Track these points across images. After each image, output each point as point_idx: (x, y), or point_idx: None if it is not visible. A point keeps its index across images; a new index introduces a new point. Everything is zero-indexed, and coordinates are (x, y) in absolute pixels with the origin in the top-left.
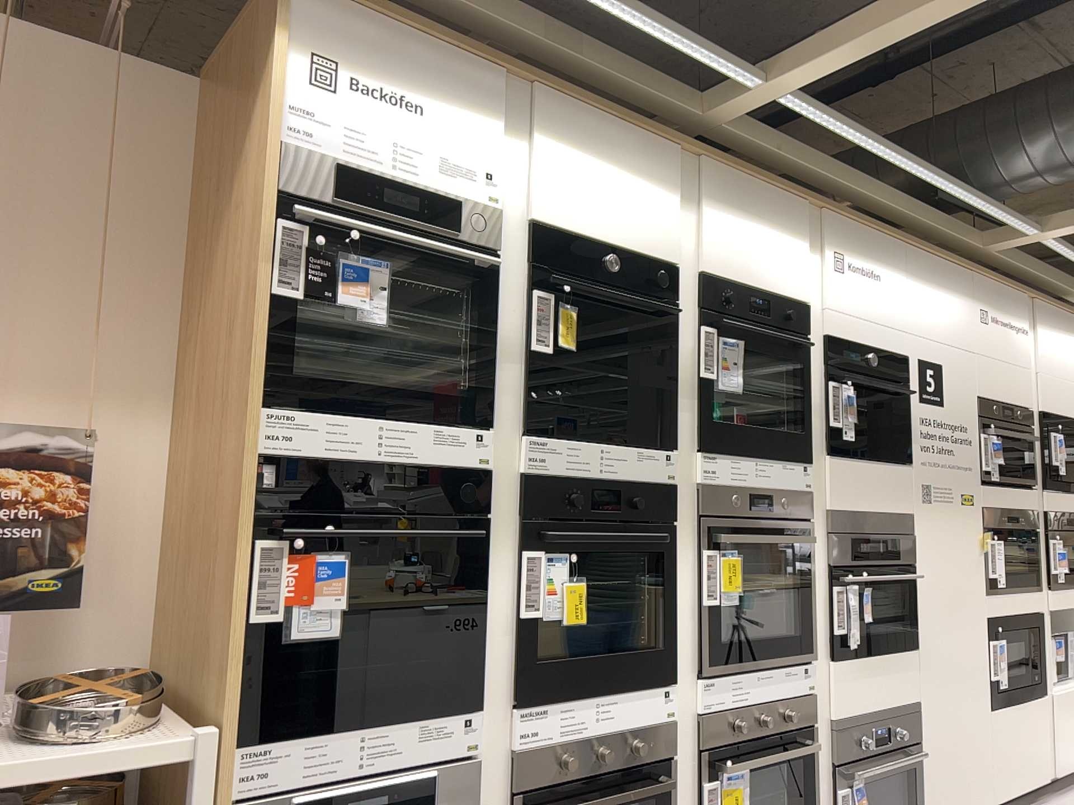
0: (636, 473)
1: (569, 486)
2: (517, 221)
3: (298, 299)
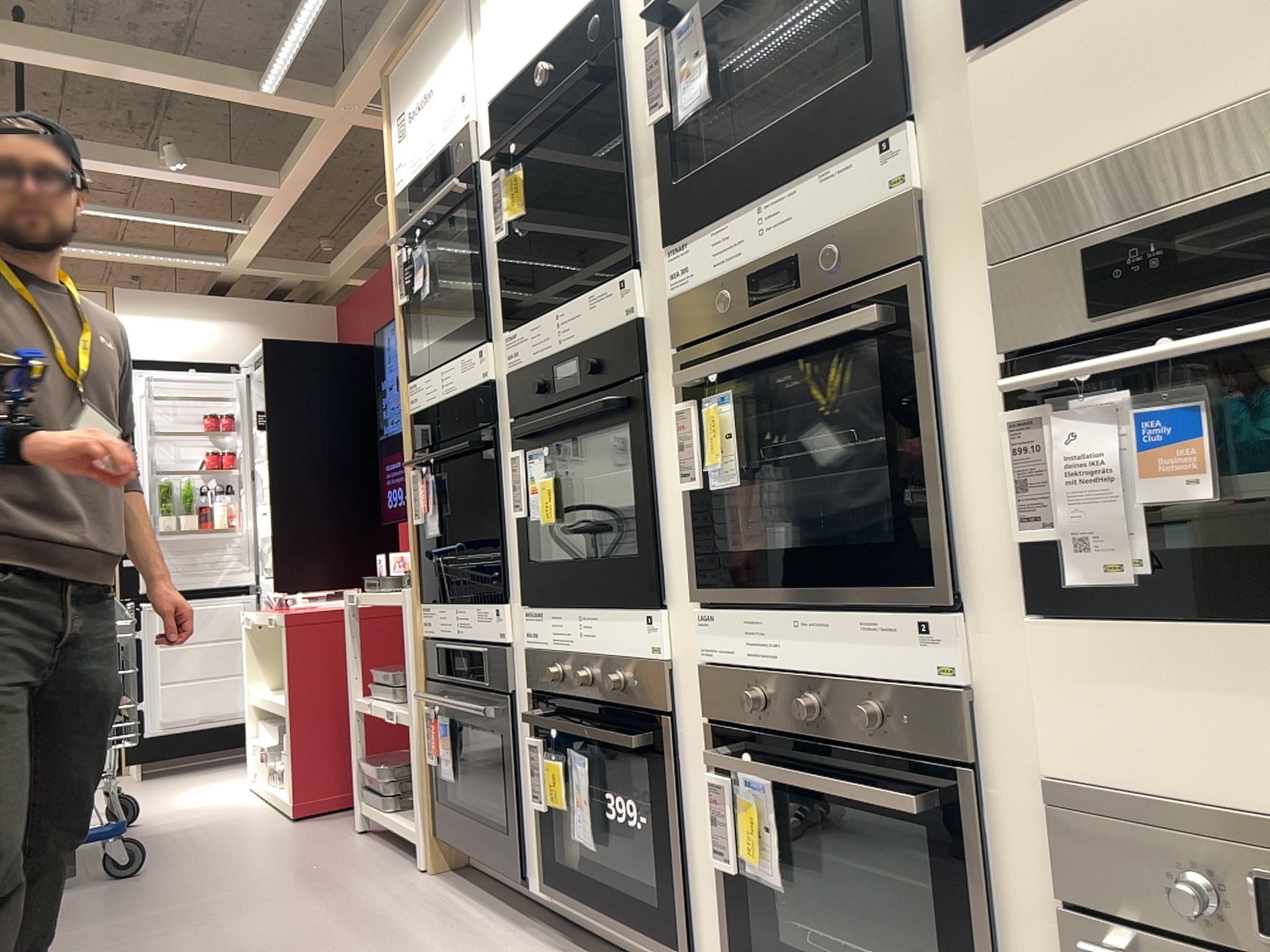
0: (594, 327)
1: (535, 375)
2: (484, 111)
3: (401, 303)
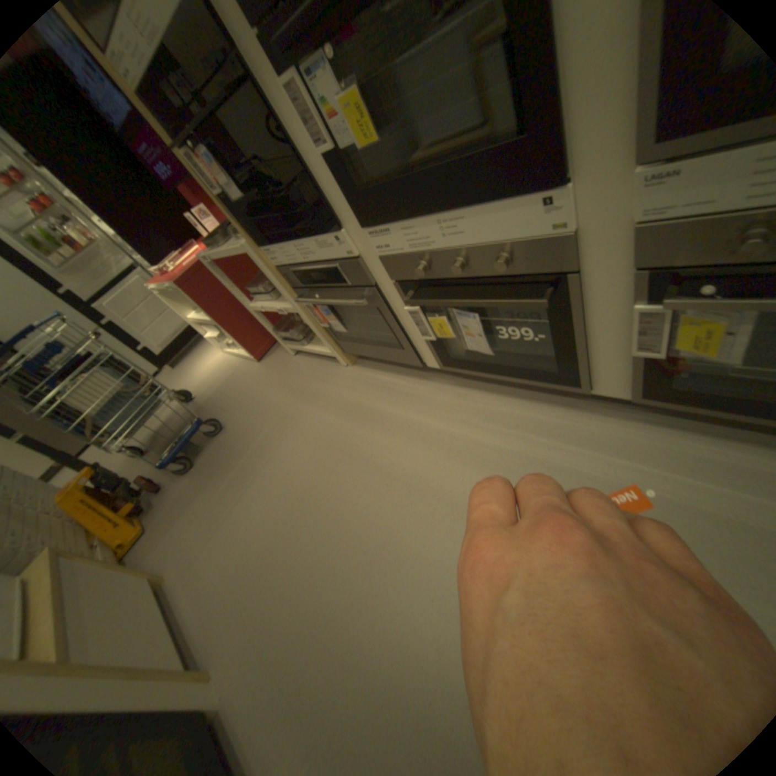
0: None
1: None
2: None
3: None
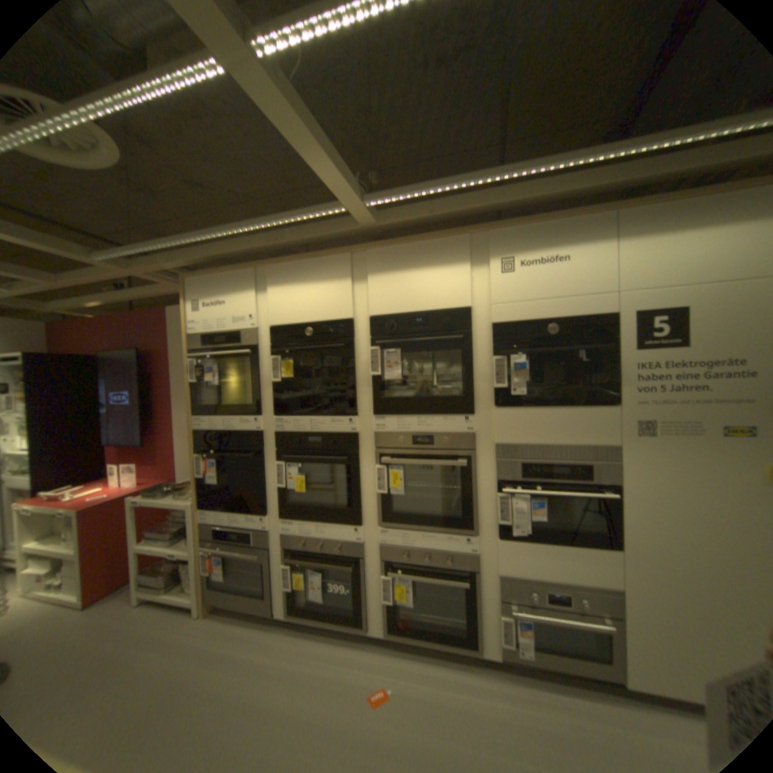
0: (333, 431)
1: (295, 438)
2: (264, 326)
3: (190, 382)
